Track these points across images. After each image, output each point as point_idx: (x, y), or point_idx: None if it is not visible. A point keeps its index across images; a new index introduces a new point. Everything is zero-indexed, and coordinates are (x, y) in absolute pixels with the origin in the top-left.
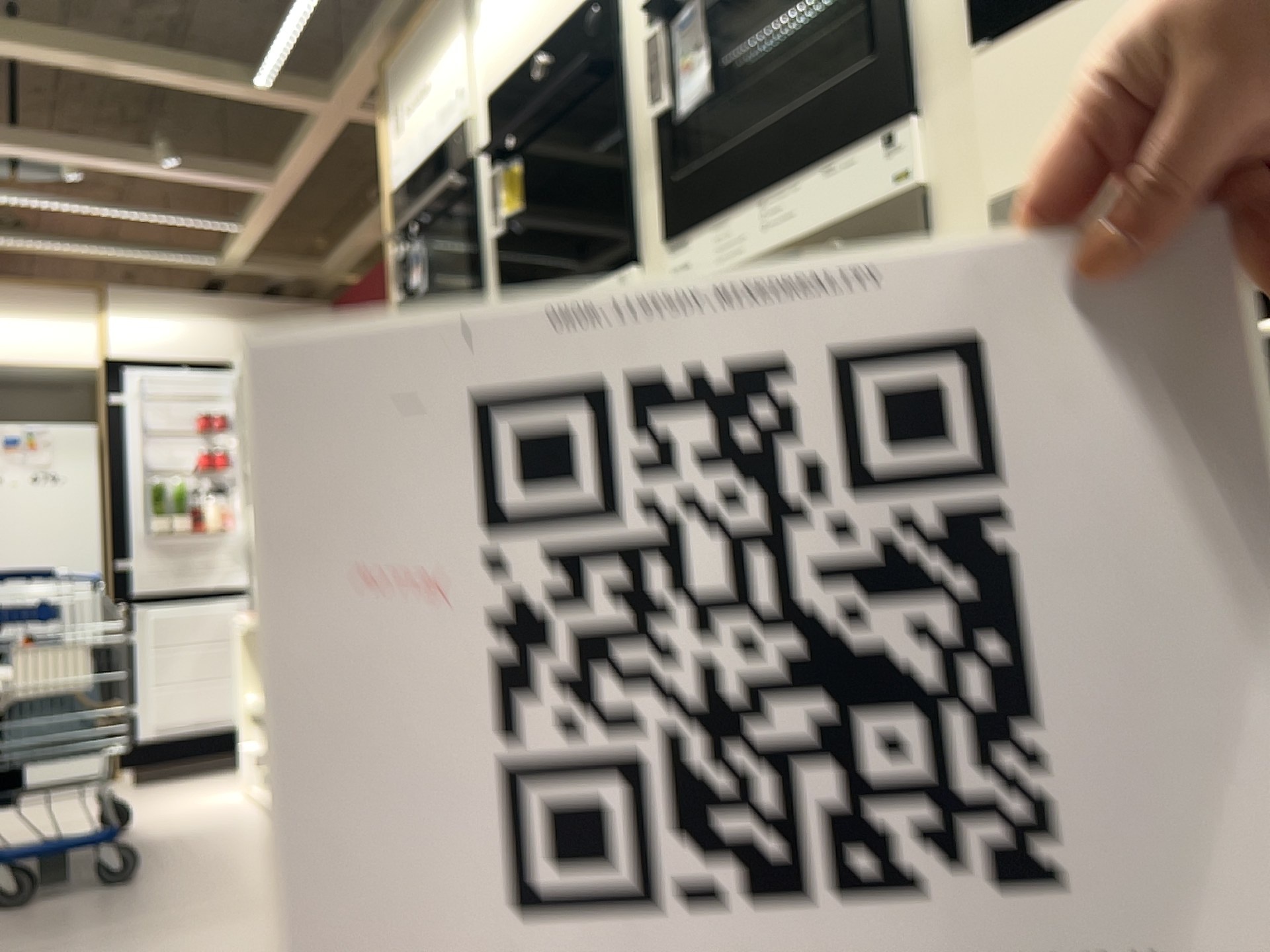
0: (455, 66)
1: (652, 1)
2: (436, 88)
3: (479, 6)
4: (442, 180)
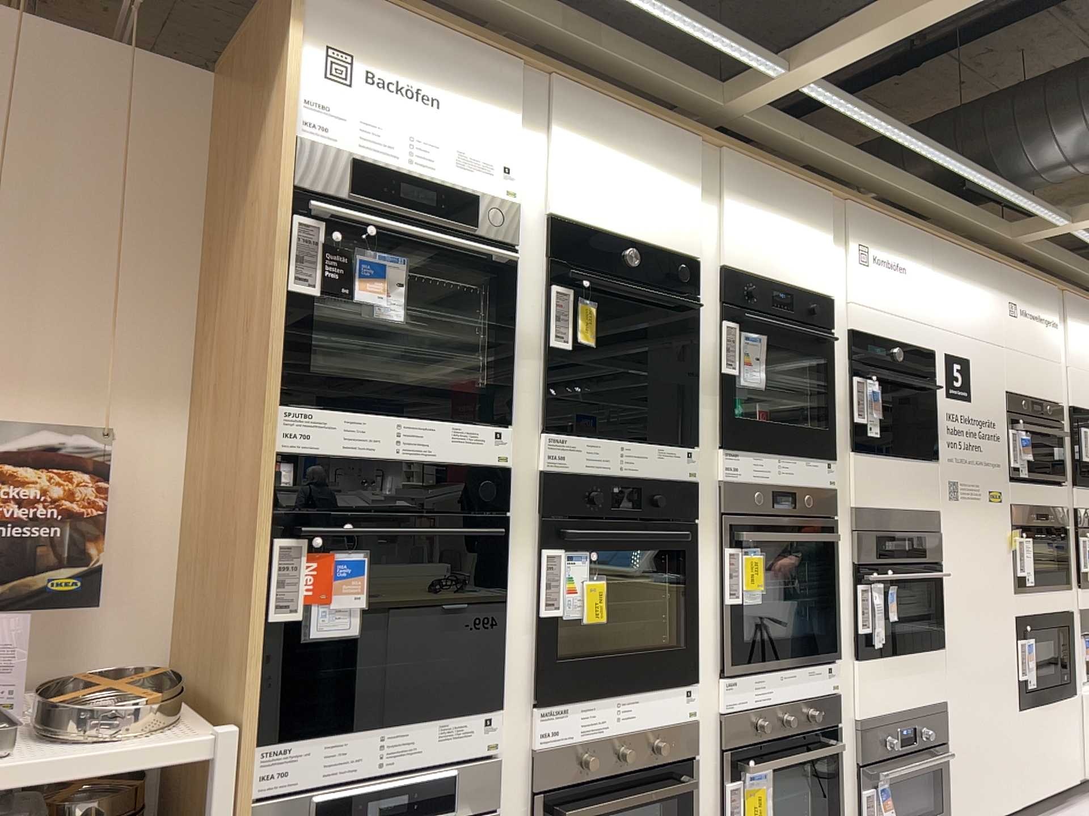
0: (506, 141)
1: (734, 309)
2: (462, 126)
3: (545, 123)
4: (458, 226)
